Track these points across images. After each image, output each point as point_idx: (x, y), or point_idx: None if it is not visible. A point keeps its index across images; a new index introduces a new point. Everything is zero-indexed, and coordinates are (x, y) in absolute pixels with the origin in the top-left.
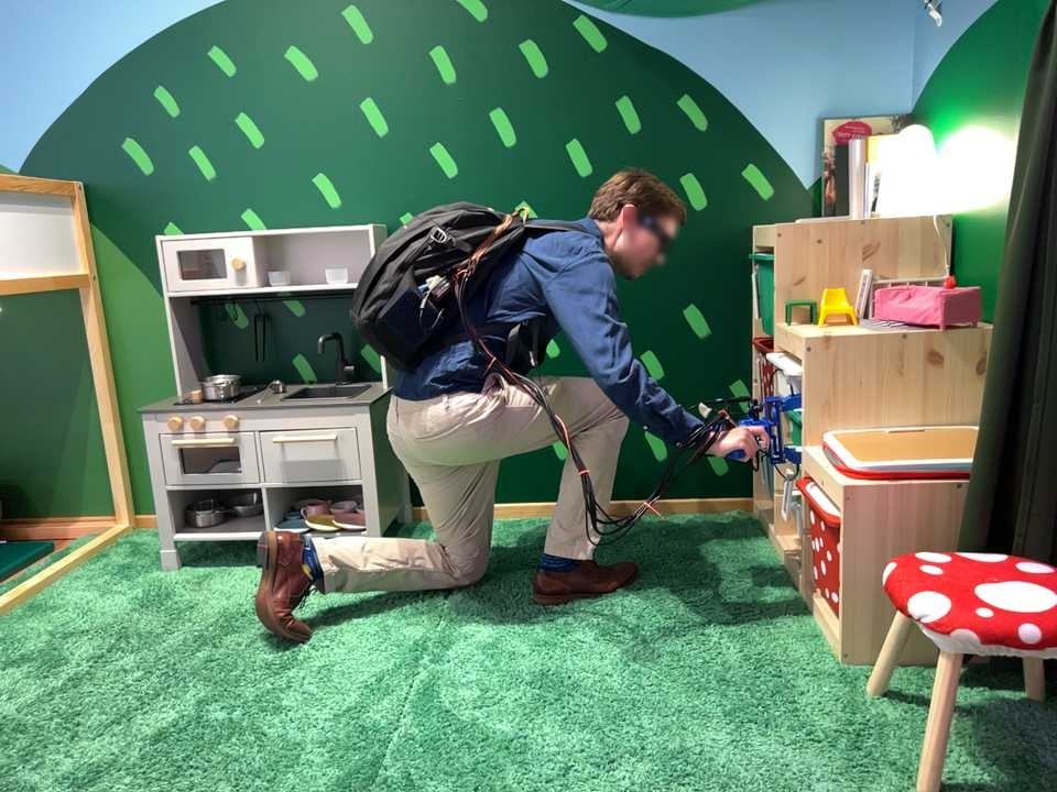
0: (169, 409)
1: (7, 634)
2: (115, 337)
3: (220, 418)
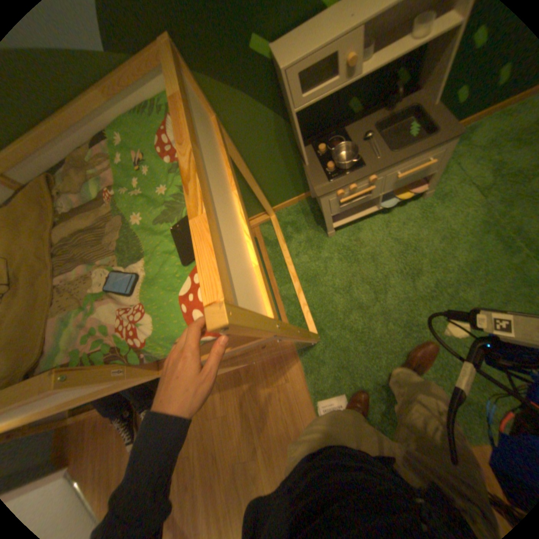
0: (336, 187)
1: (317, 296)
2: (238, 142)
3: (366, 179)
